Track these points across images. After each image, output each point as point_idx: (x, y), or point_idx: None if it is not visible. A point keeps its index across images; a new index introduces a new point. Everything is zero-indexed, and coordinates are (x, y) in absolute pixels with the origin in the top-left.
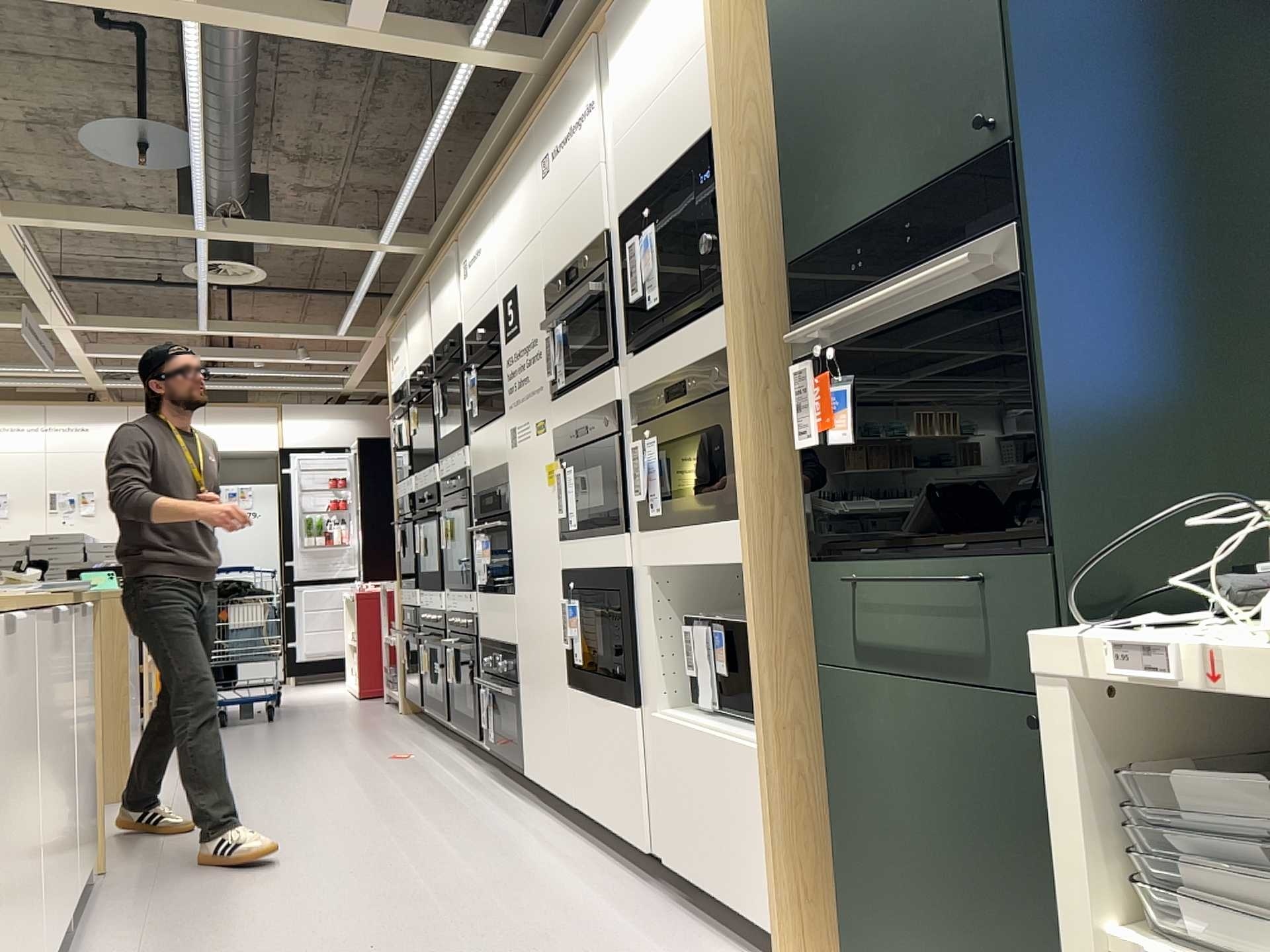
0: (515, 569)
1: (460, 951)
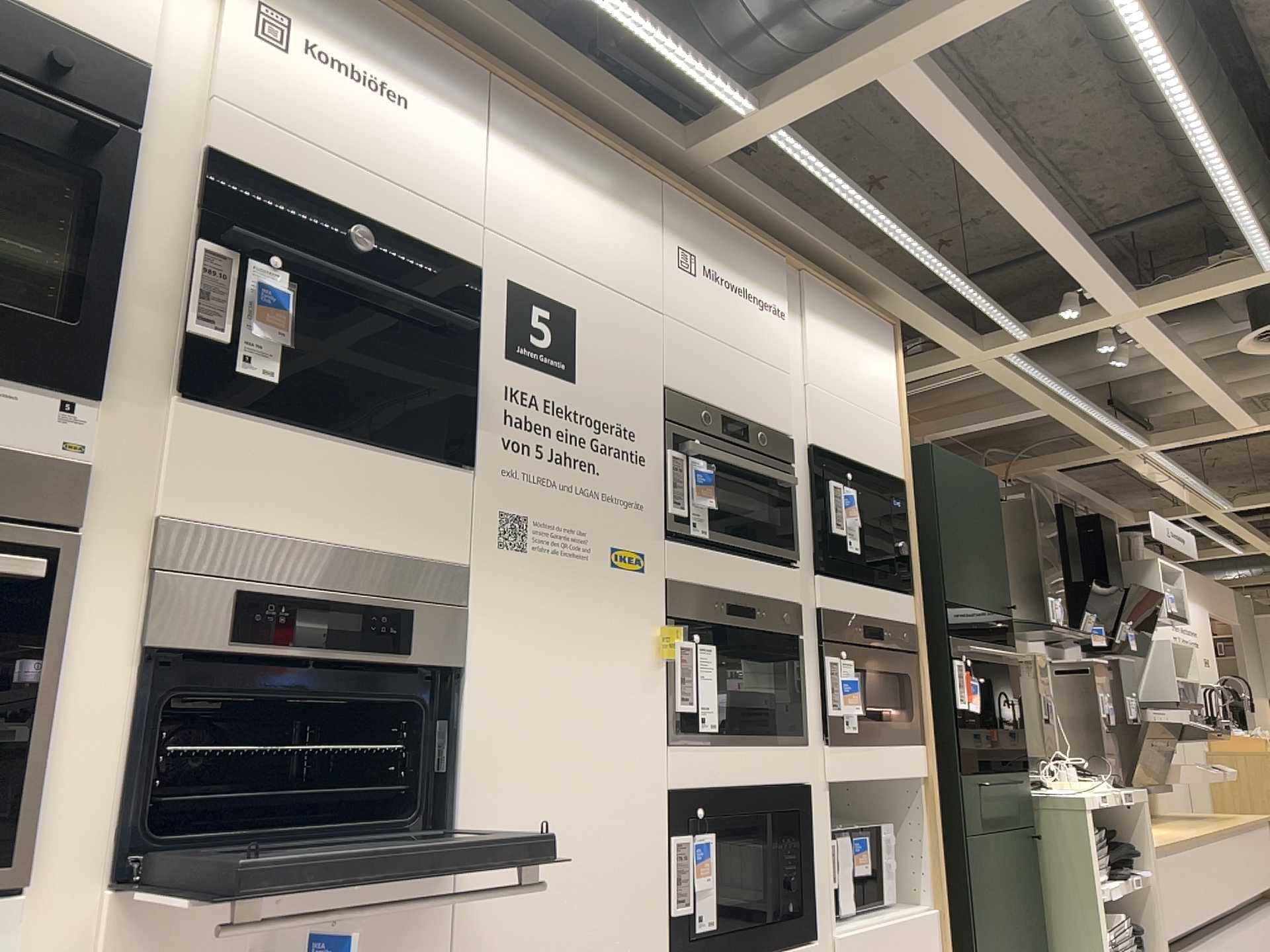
0: (477, 794)
1: None
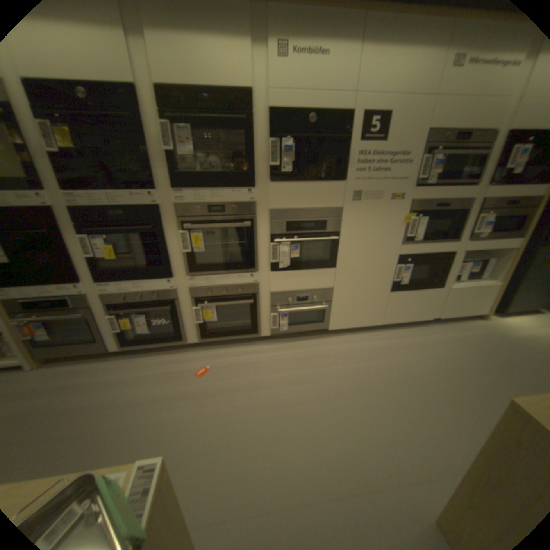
0: (342, 256)
1: (488, 364)
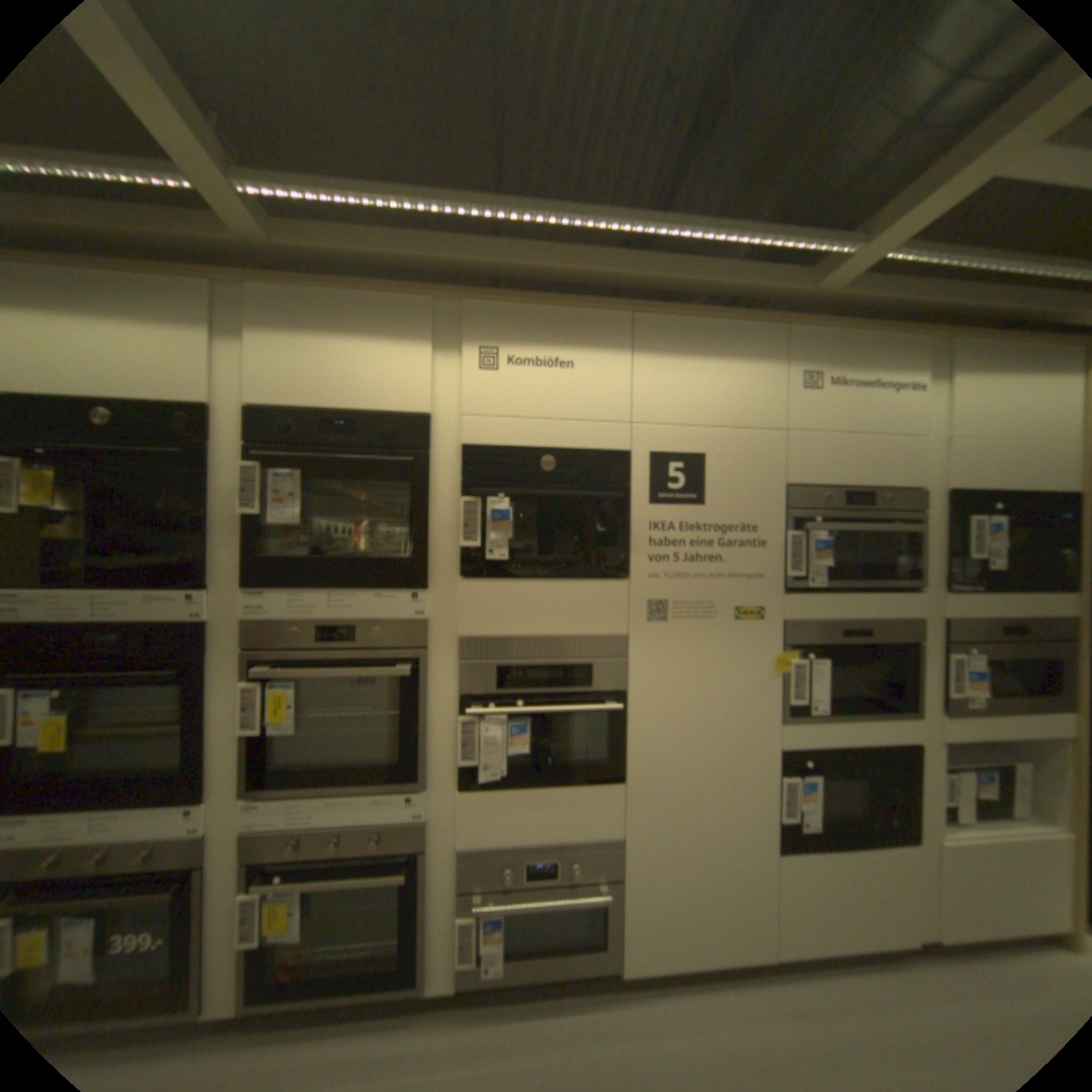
0: (637, 754)
1: None
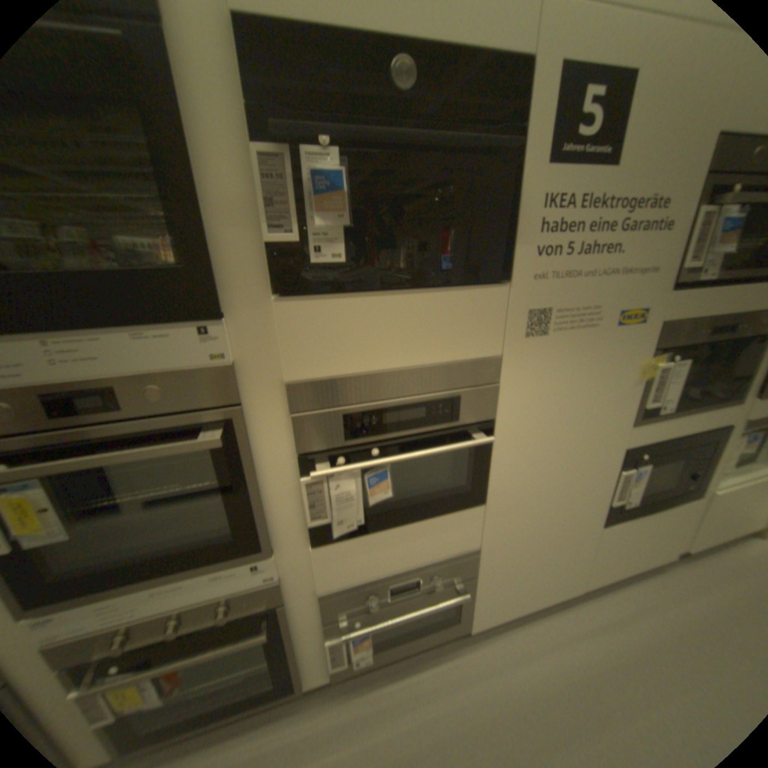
0: (500, 478)
1: None
